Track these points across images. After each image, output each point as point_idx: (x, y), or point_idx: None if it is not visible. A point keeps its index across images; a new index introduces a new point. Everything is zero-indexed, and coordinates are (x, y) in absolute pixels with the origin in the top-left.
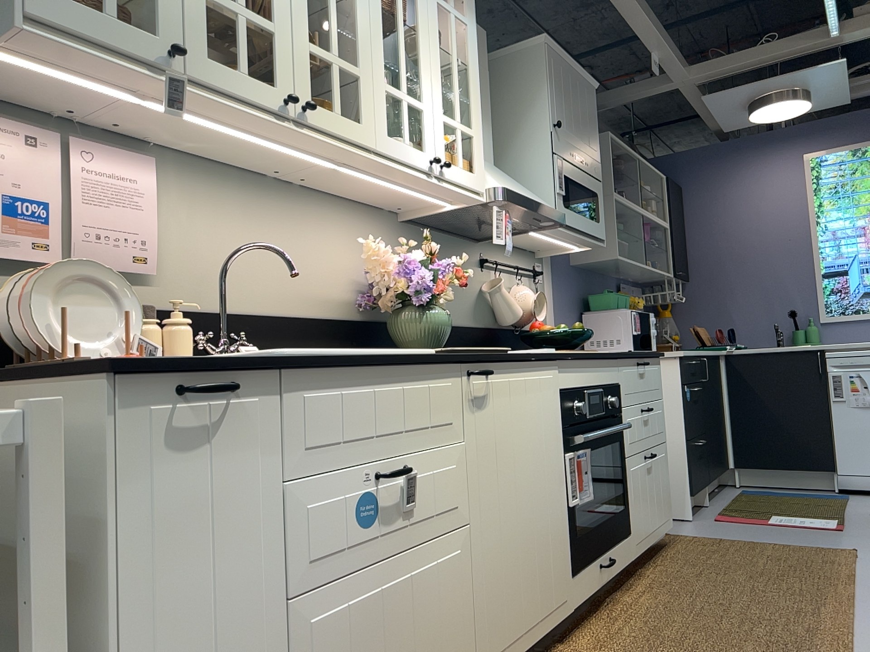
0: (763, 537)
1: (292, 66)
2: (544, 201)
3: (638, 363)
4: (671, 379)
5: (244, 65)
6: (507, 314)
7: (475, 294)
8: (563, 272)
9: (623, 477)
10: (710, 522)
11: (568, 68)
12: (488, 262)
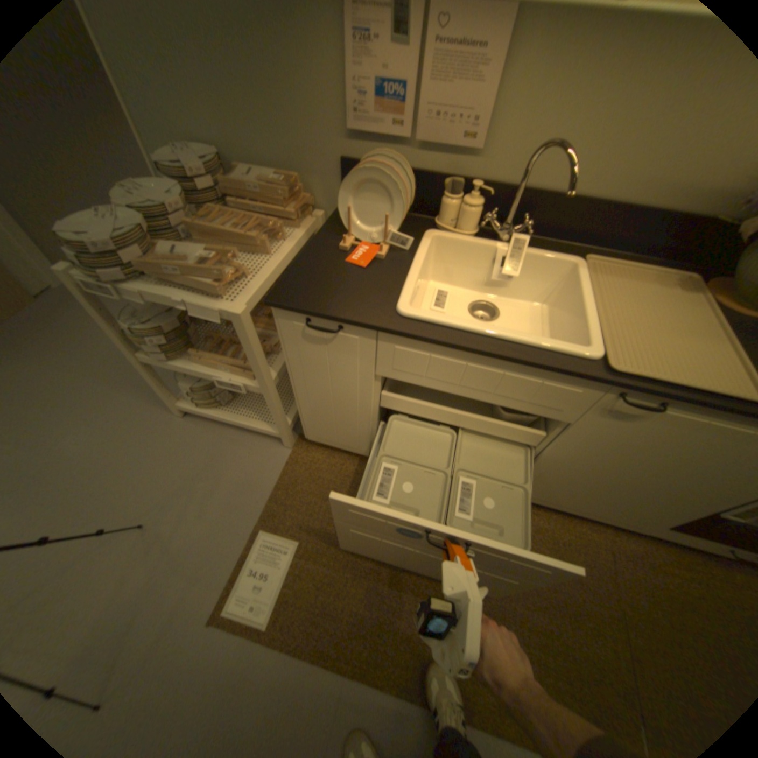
0: None
1: None
2: None
3: None
4: None
5: None
6: None
7: None
8: None
9: None
10: None
11: None
12: None
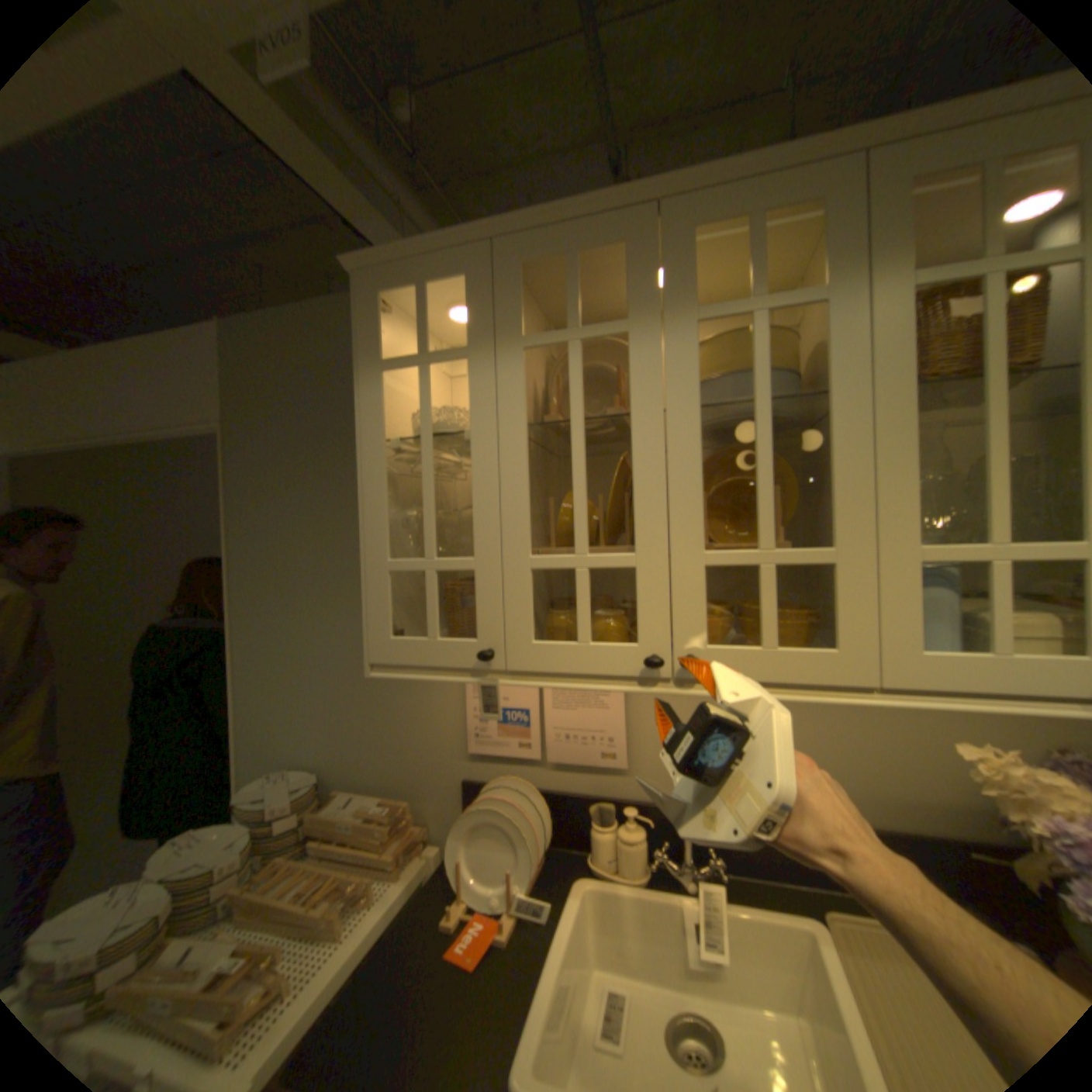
0: None
1: (667, 602)
2: None
3: None
4: None
5: (584, 630)
6: None
7: None
8: None
9: None
10: None
11: None
12: None
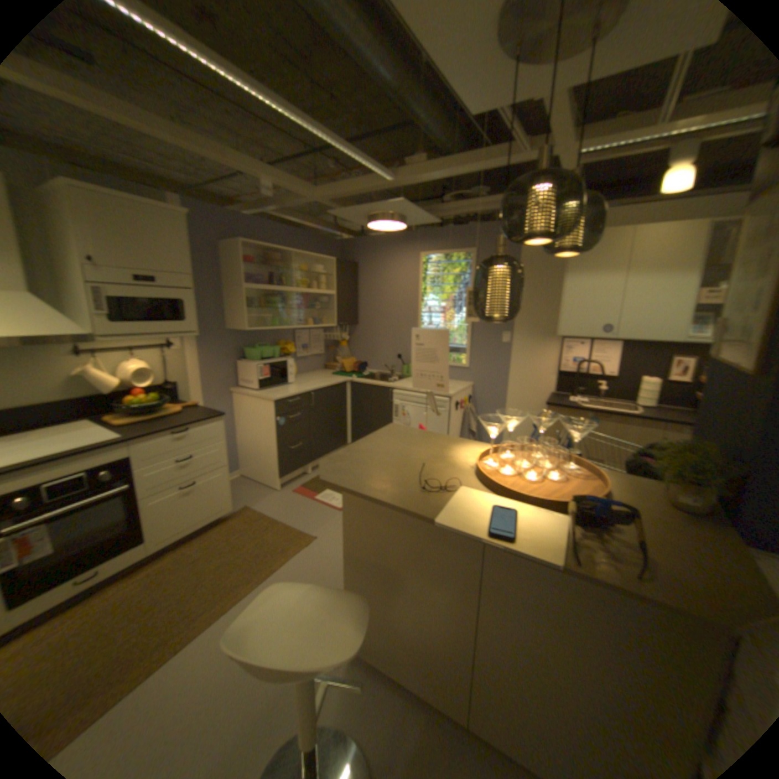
0: (290, 517)
1: None
2: (63, 327)
3: (174, 432)
4: (272, 412)
5: None
6: (102, 387)
7: (66, 376)
8: (214, 336)
9: (134, 514)
10: (286, 495)
11: (125, 203)
12: (83, 352)
